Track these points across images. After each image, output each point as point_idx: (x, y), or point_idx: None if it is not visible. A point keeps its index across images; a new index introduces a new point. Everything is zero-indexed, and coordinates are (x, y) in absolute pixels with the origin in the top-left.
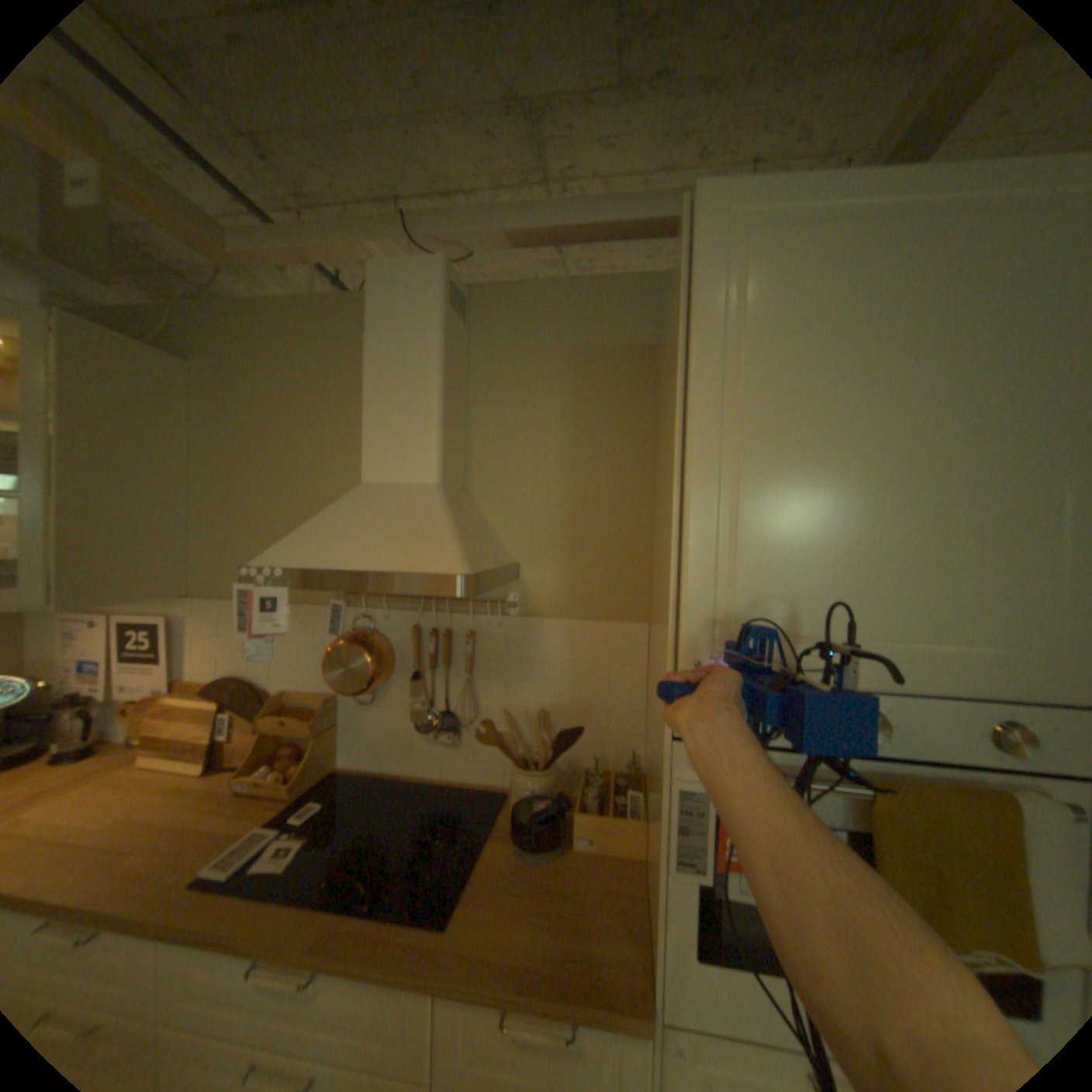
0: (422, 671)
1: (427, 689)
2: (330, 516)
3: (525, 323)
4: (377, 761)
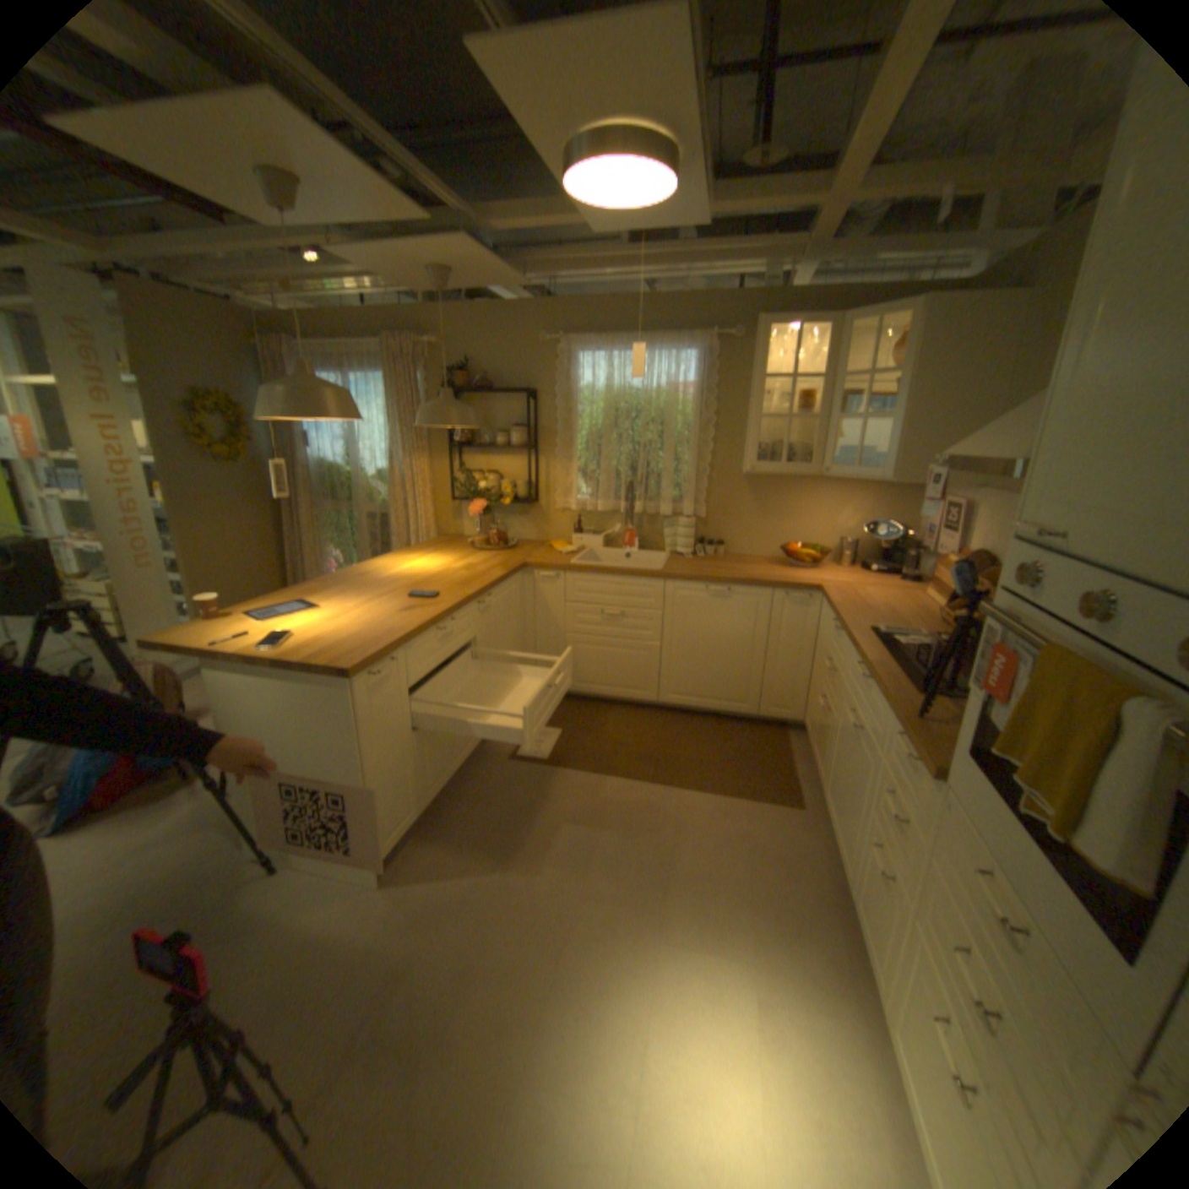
0: None
1: None
2: (1009, 416)
3: None
4: None
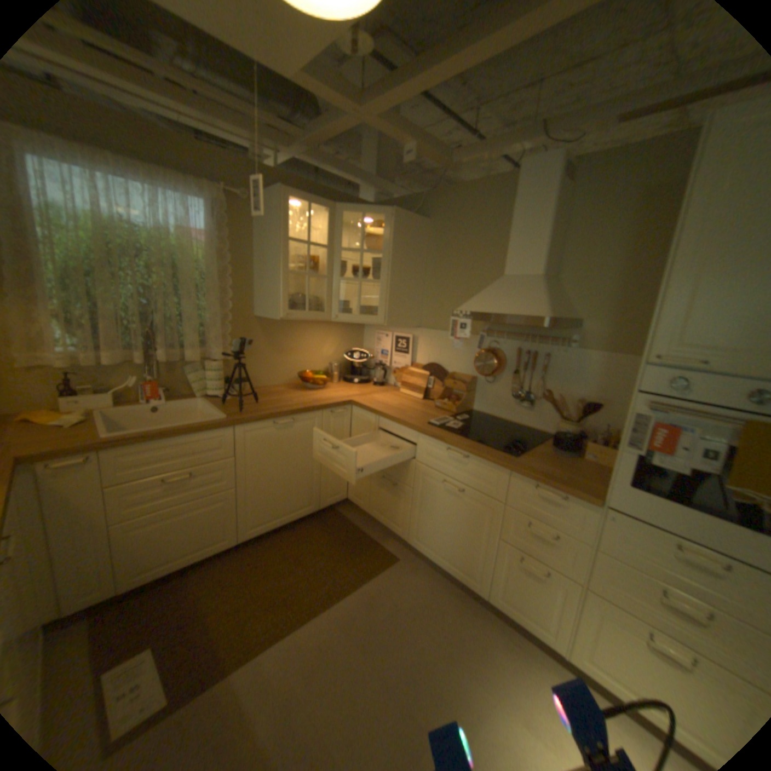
0: (518, 370)
1: (520, 379)
2: (488, 290)
3: (612, 173)
4: (491, 409)
